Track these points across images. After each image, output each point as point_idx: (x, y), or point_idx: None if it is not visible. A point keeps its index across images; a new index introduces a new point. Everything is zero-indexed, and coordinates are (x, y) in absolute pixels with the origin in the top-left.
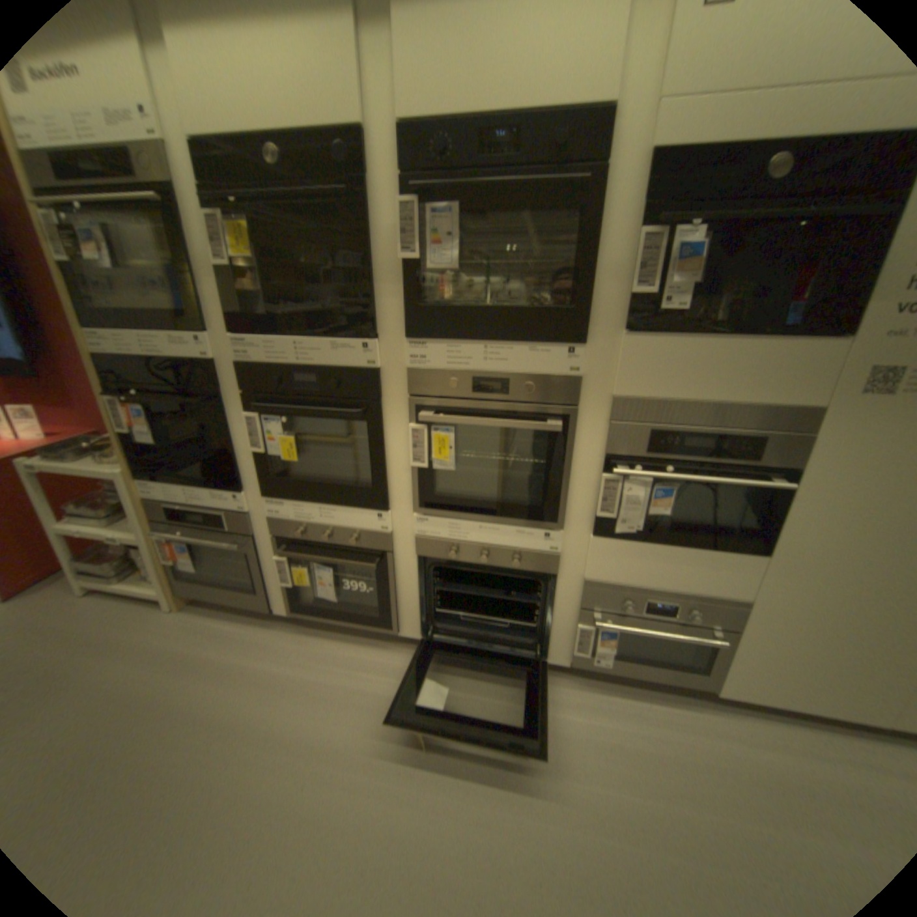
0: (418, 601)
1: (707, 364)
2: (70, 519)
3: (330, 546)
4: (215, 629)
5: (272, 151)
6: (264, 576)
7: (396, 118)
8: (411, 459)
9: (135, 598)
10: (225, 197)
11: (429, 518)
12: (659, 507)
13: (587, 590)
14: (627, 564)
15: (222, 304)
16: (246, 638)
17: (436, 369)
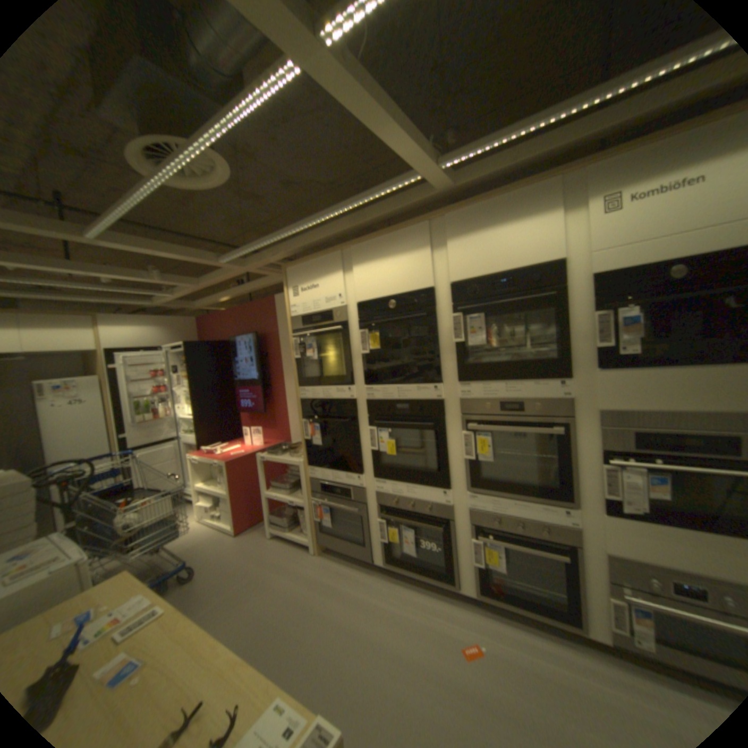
0: (473, 562)
1: (666, 386)
2: (272, 489)
3: (412, 514)
4: (338, 570)
5: (392, 303)
6: (370, 533)
7: (449, 282)
8: (464, 454)
9: (296, 543)
10: (370, 325)
11: (478, 496)
12: (659, 493)
13: (611, 565)
14: (642, 542)
15: (363, 371)
16: (357, 579)
17: (476, 398)
